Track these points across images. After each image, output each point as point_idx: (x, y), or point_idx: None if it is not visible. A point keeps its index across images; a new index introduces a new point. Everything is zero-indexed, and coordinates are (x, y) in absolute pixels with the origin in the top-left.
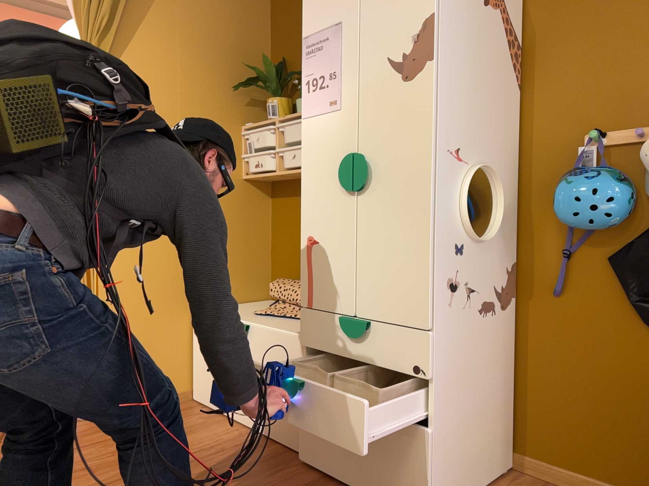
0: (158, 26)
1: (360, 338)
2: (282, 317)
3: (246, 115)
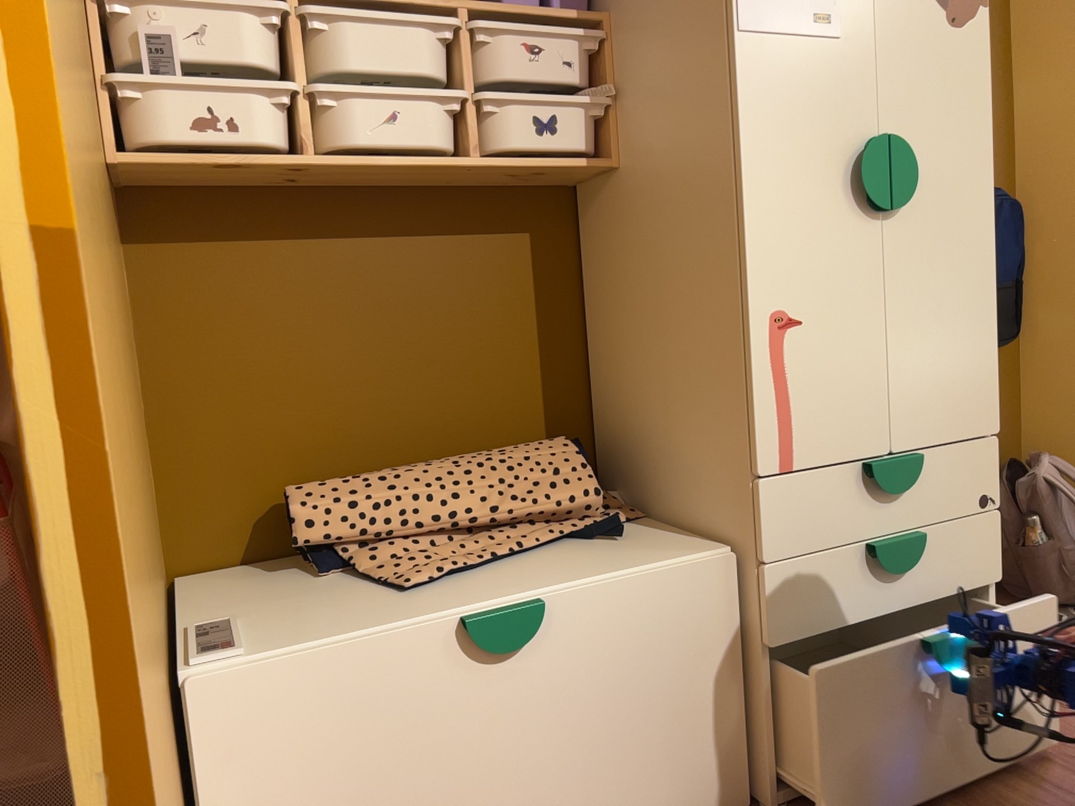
0: None
1: (913, 486)
2: (492, 562)
3: None
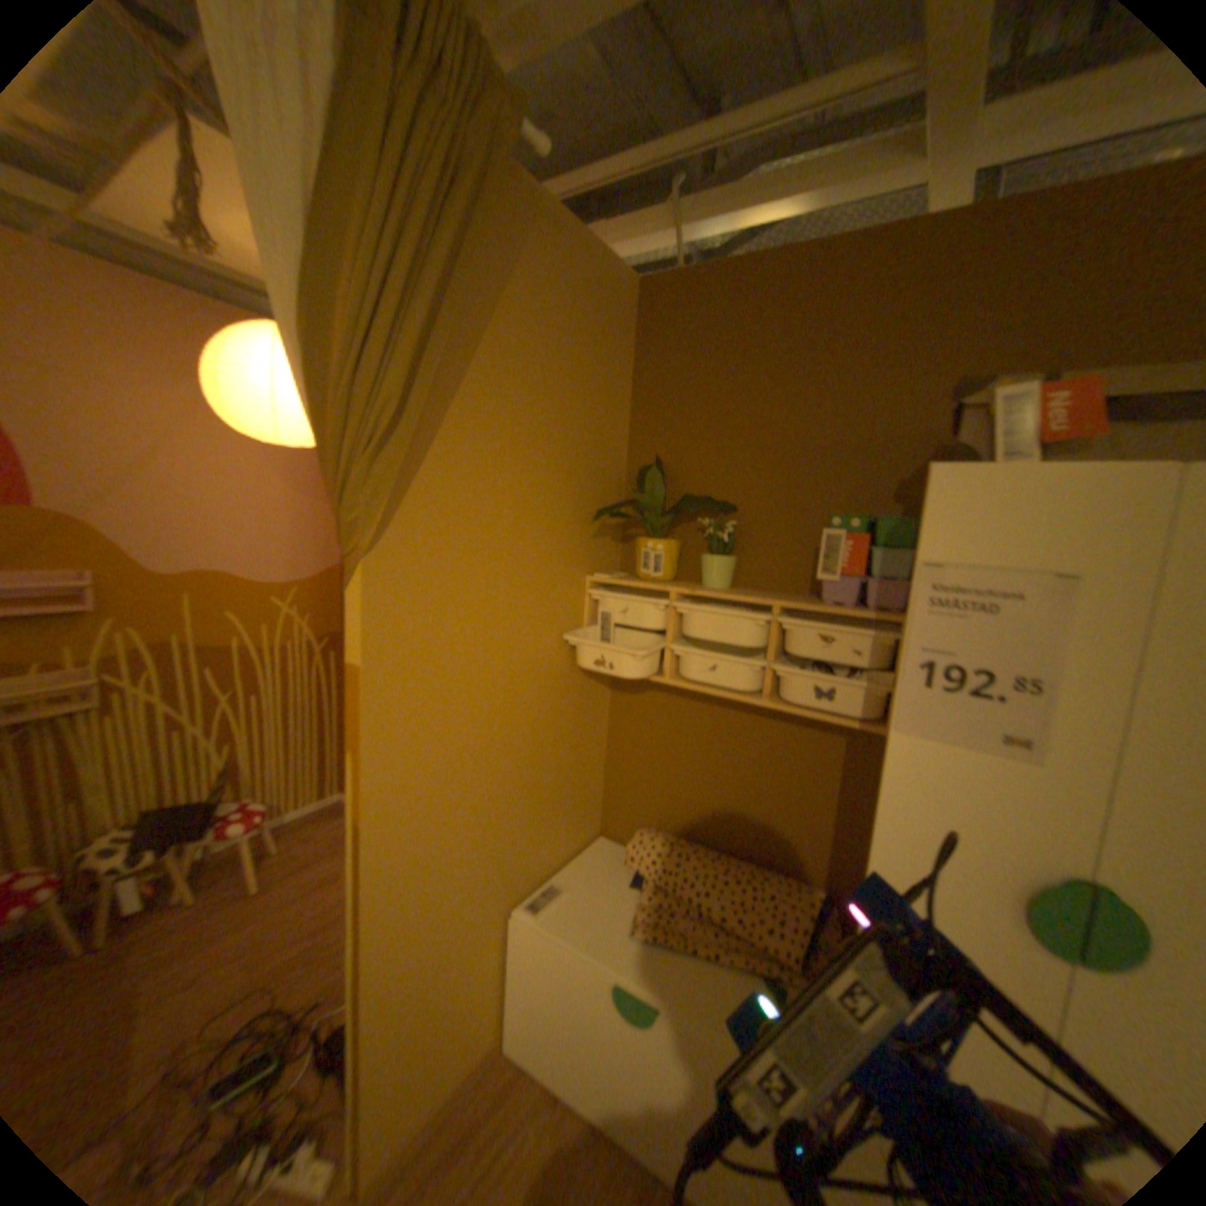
0: (479, 408)
1: None
2: (694, 954)
3: (594, 553)
